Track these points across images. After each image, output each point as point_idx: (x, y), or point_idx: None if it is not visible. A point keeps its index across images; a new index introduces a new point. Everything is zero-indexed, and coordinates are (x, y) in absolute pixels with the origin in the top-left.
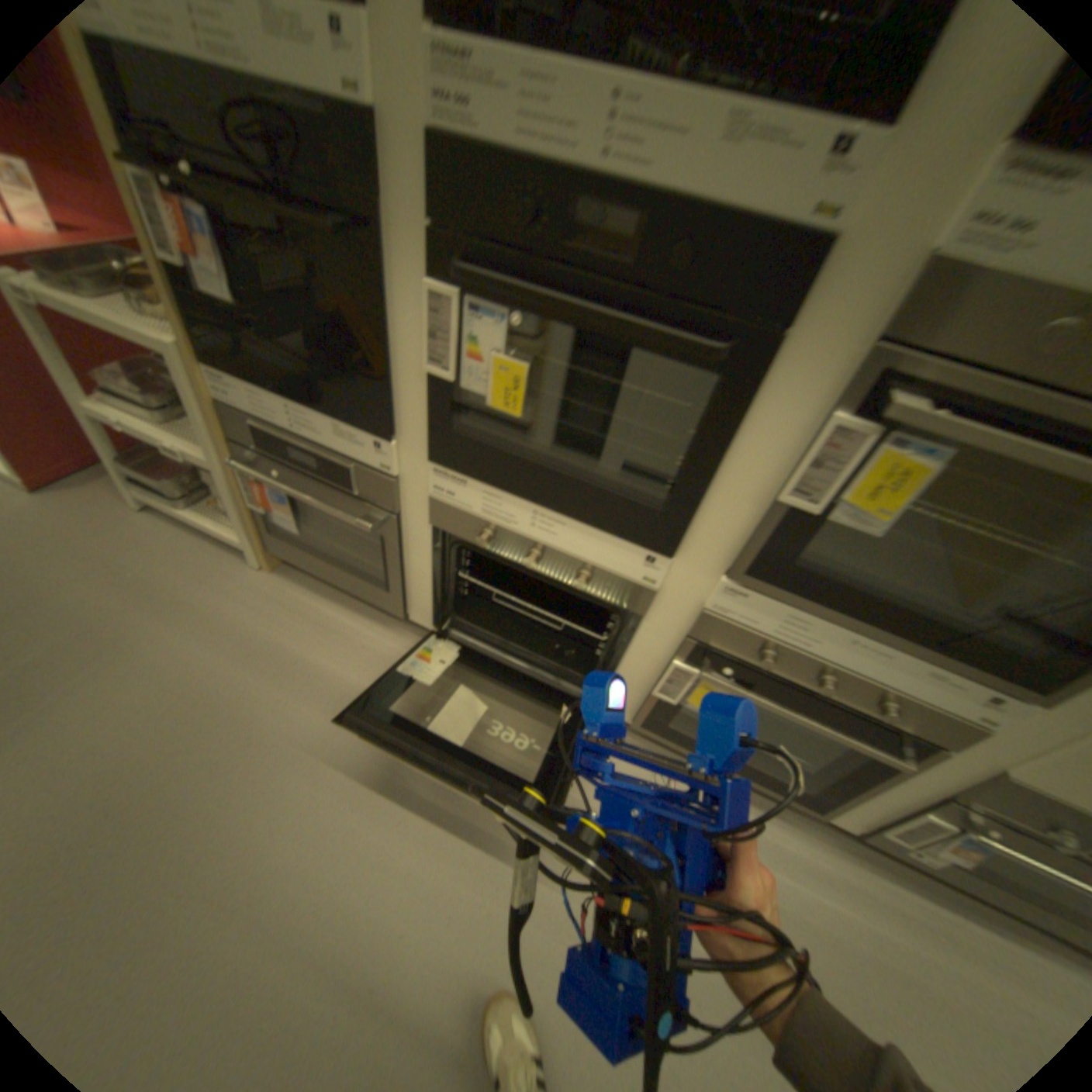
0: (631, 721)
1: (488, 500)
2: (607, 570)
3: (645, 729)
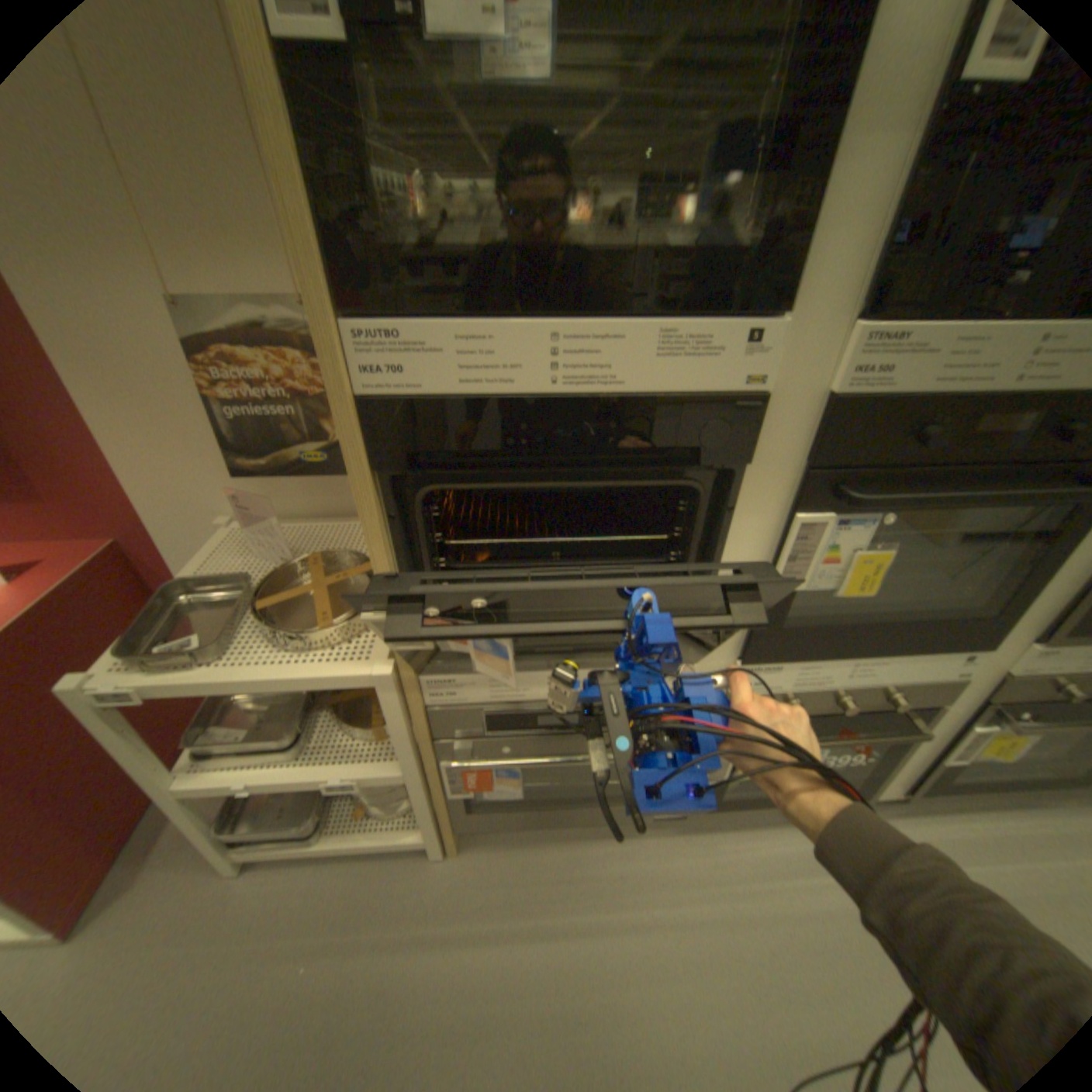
0: (901, 797)
1: (801, 676)
2: (921, 686)
3: (920, 798)
